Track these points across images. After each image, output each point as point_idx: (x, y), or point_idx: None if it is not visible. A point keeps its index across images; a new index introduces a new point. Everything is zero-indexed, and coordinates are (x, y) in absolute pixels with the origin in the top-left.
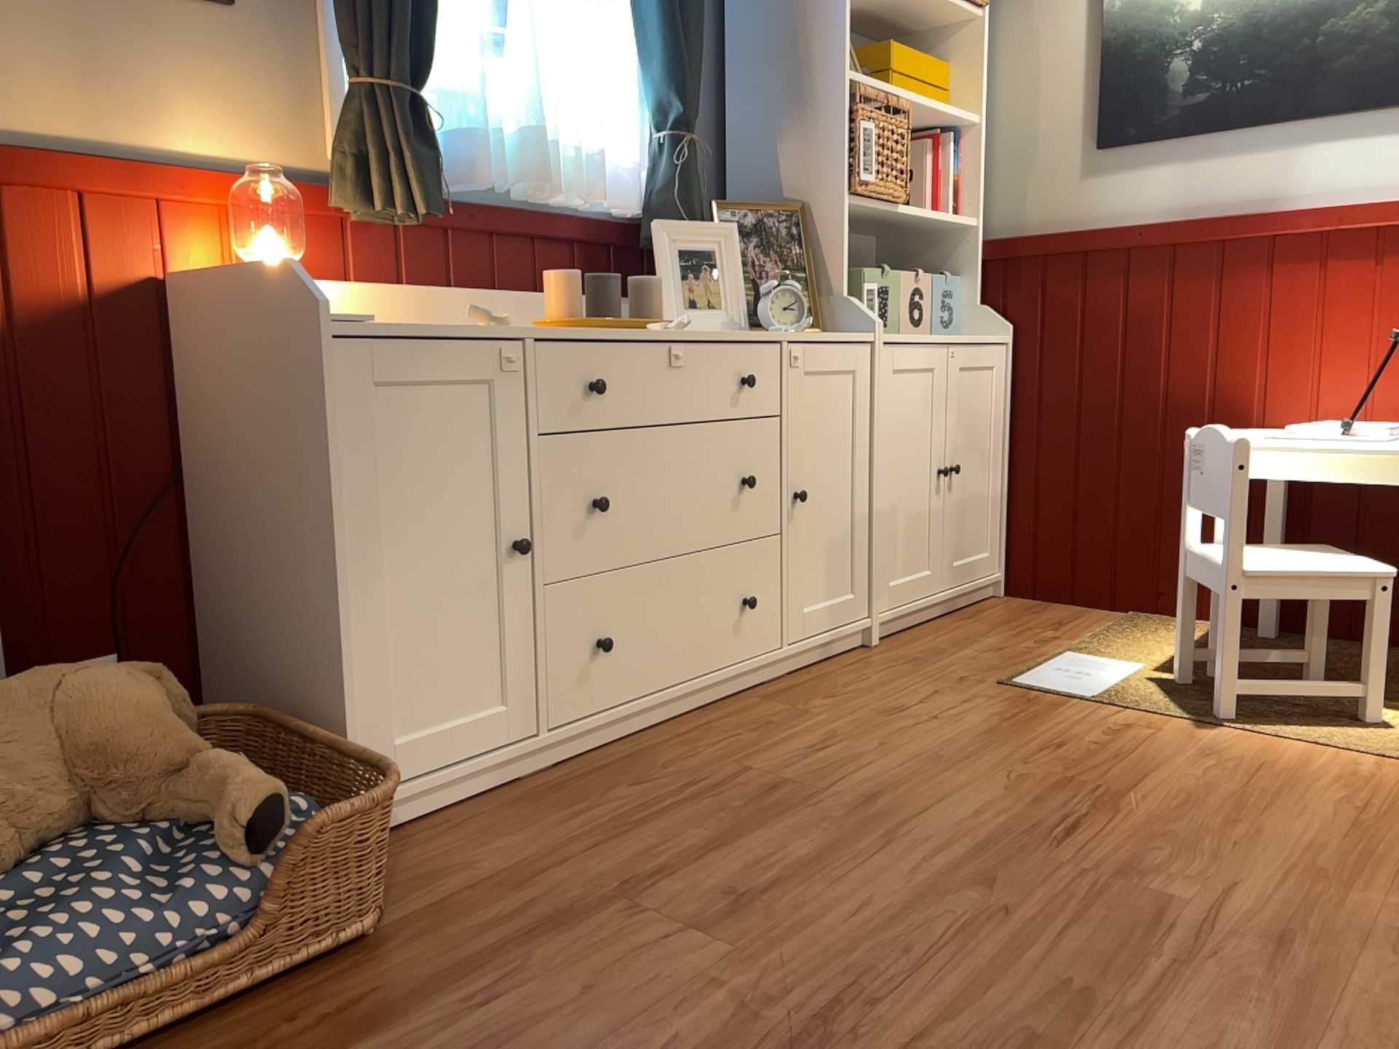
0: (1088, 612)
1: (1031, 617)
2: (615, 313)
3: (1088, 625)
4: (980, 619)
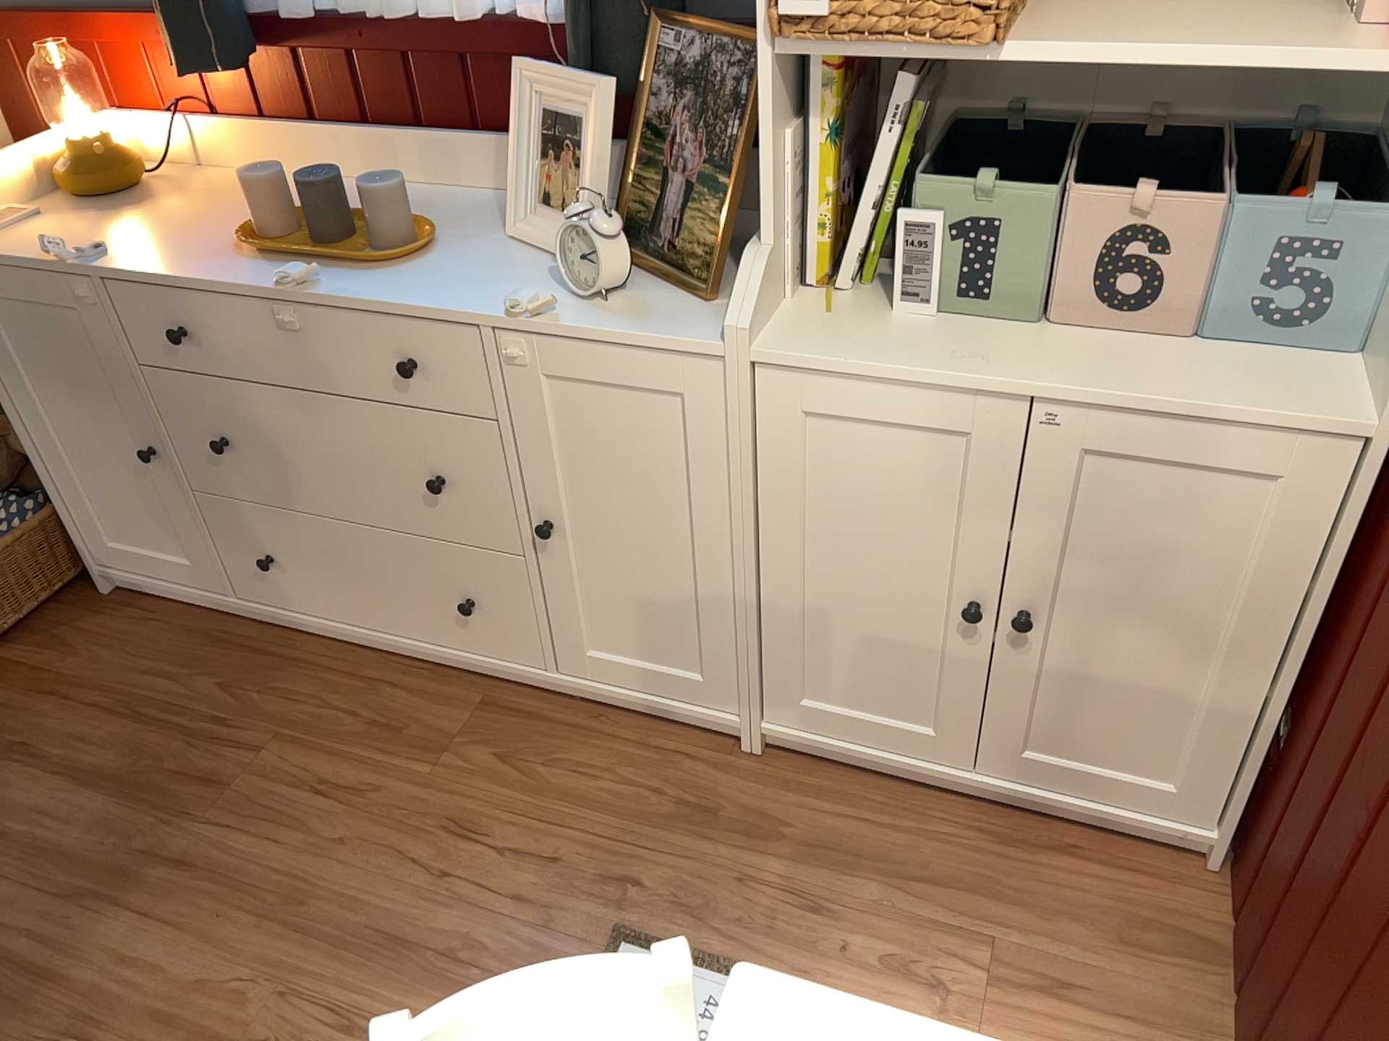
0: (1190, 1026)
1: (1070, 928)
2: (332, 233)
3: (1066, 1030)
4: (1002, 852)
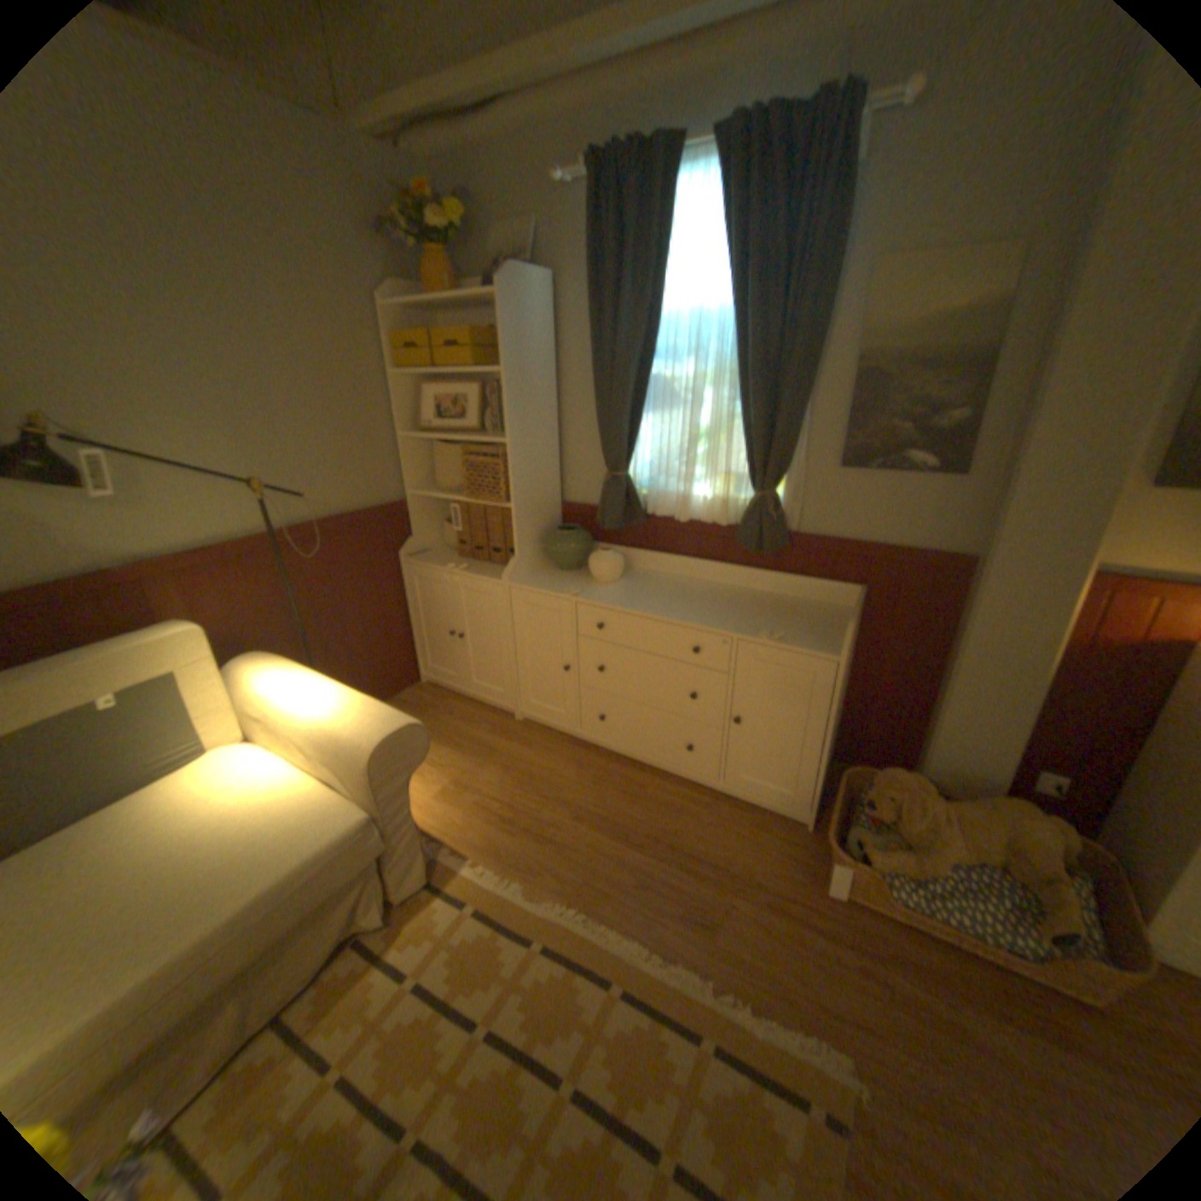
0: None
1: None
2: None
3: None
4: None
